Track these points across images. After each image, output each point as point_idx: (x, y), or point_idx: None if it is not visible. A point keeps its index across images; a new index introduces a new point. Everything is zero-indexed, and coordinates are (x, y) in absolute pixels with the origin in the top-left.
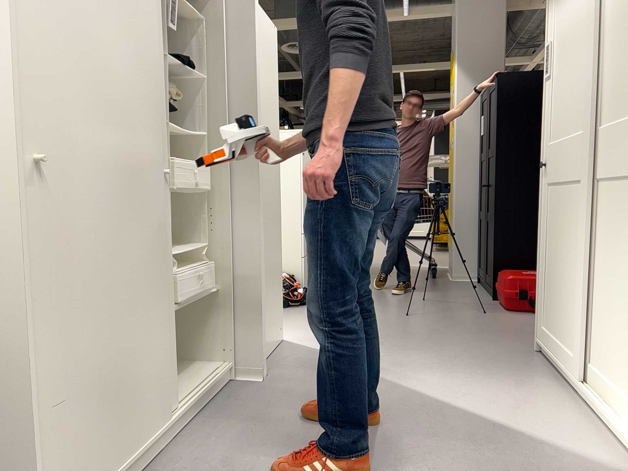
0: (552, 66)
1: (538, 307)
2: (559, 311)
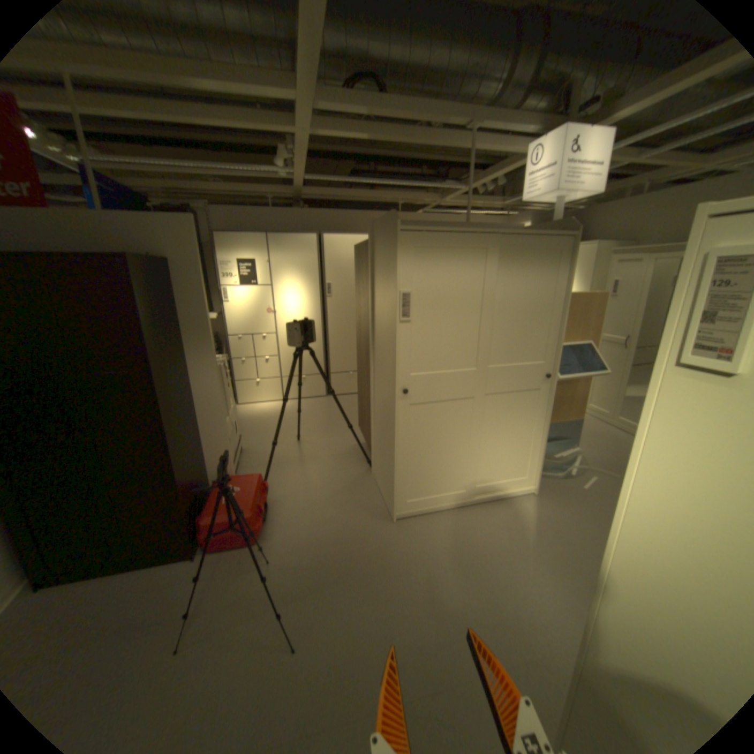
0: (418, 313)
1: (404, 492)
2: (443, 478)
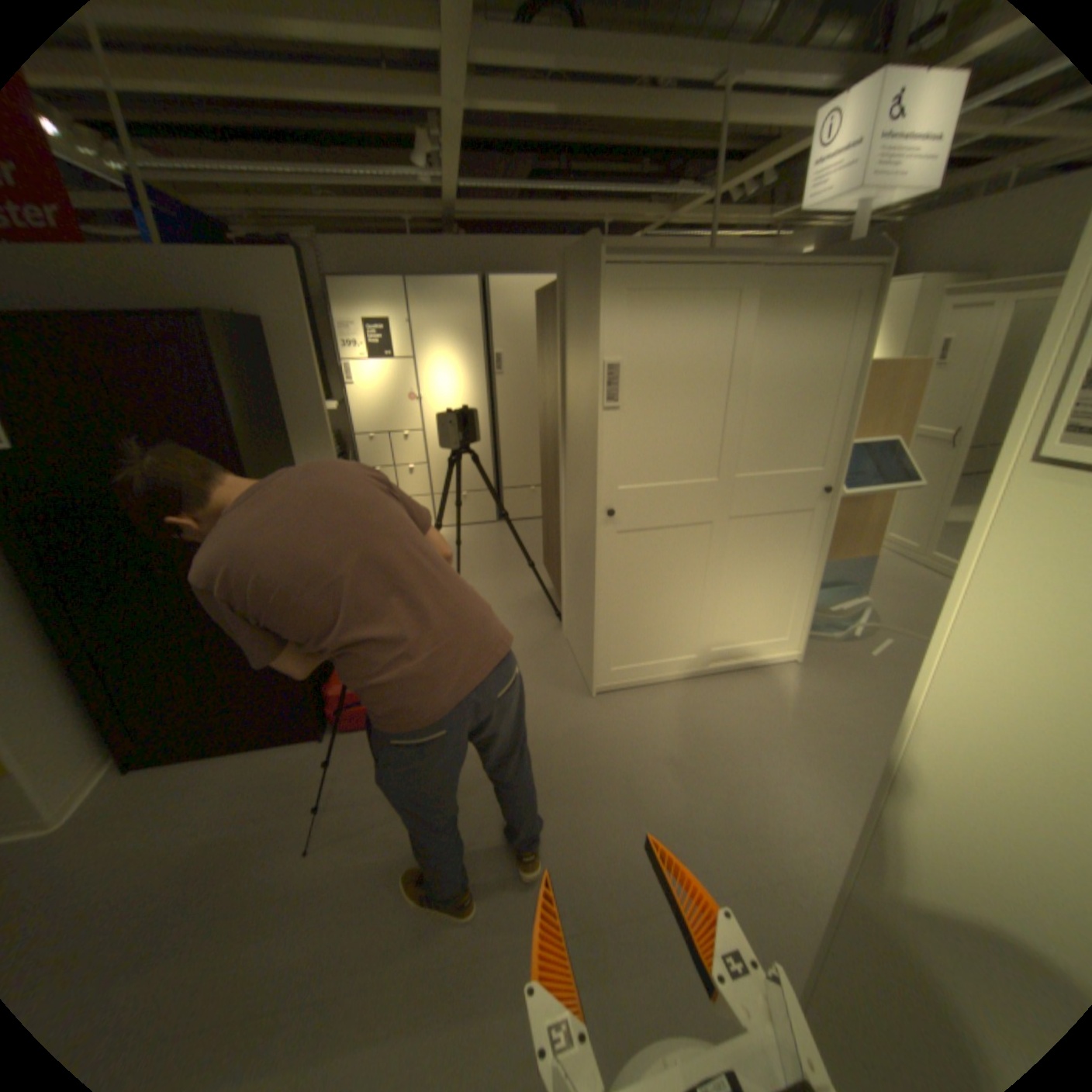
0: (632, 394)
1: (608, 656)
2: (664, 638)
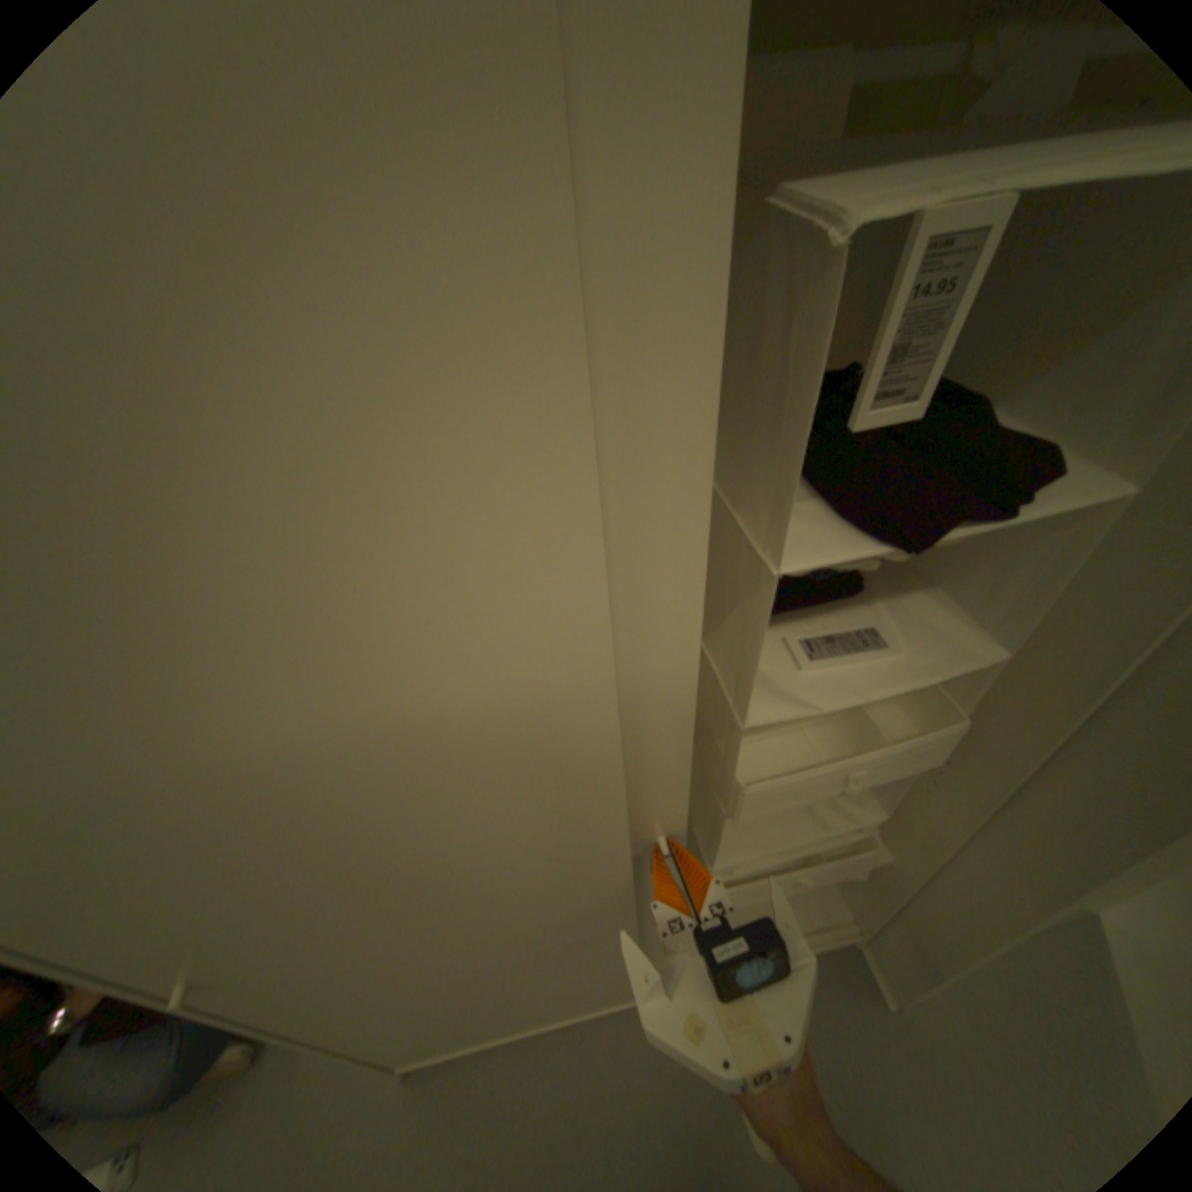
0: None
1: None
2: None
